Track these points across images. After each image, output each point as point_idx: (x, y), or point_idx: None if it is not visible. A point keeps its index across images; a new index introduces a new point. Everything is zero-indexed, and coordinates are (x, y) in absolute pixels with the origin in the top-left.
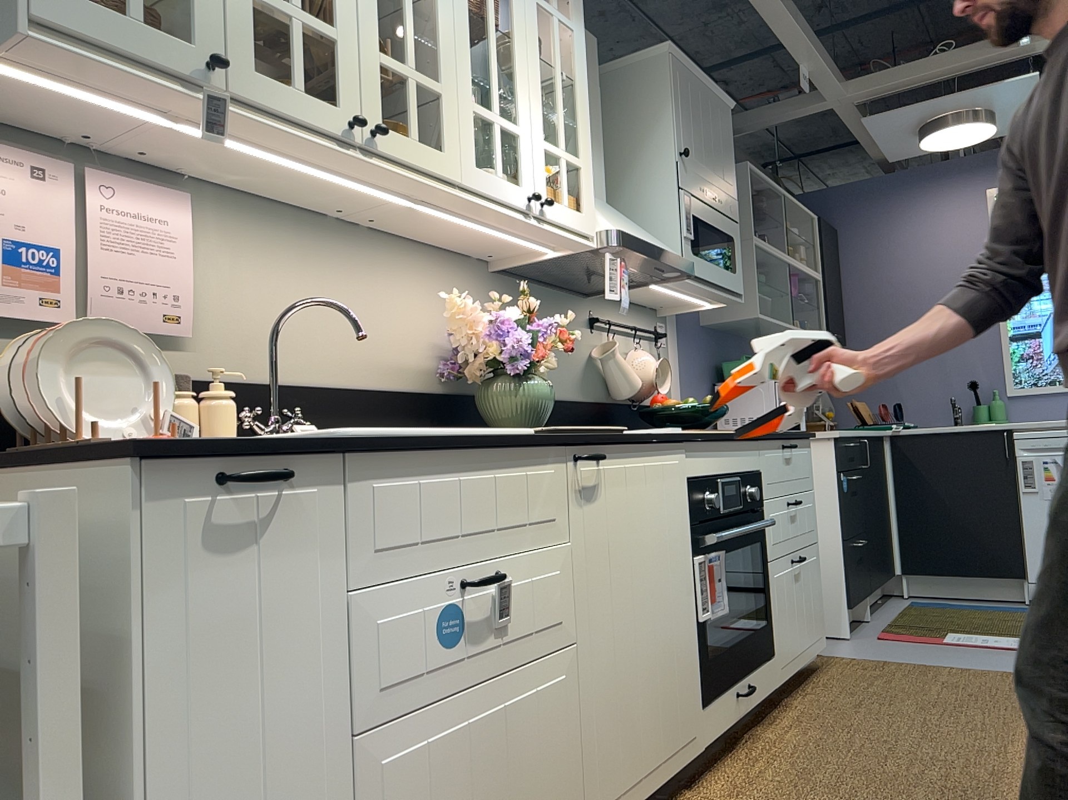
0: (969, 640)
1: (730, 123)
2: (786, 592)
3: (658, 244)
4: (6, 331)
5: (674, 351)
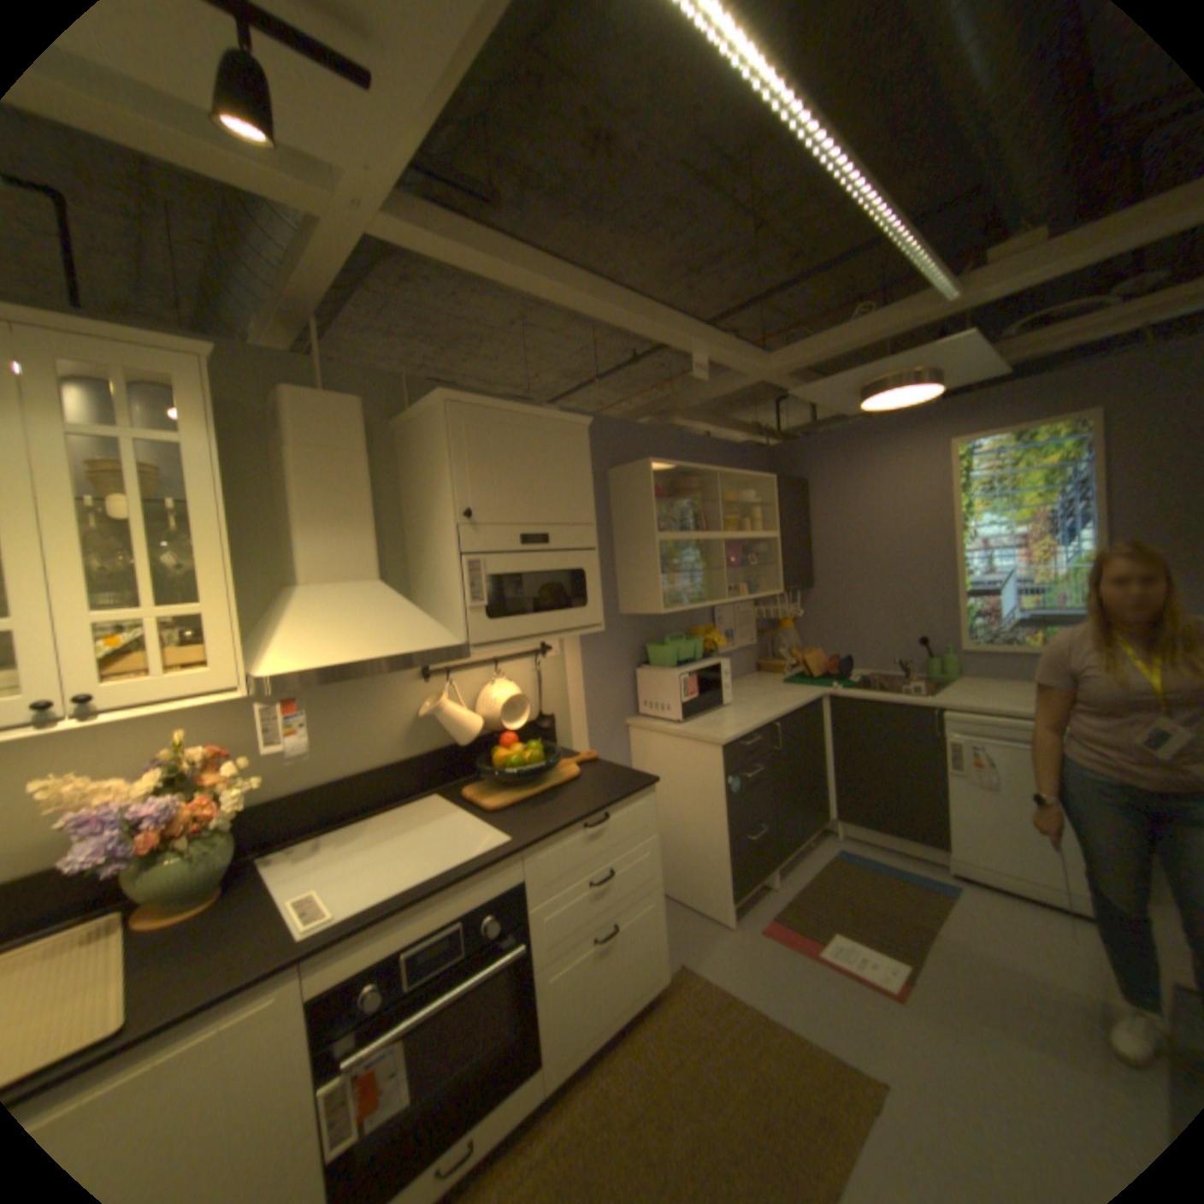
0: (845, 963)
1: (579, 442)
2: (573, 987)
3: (391, 644)
4: None
5: (570, 655)
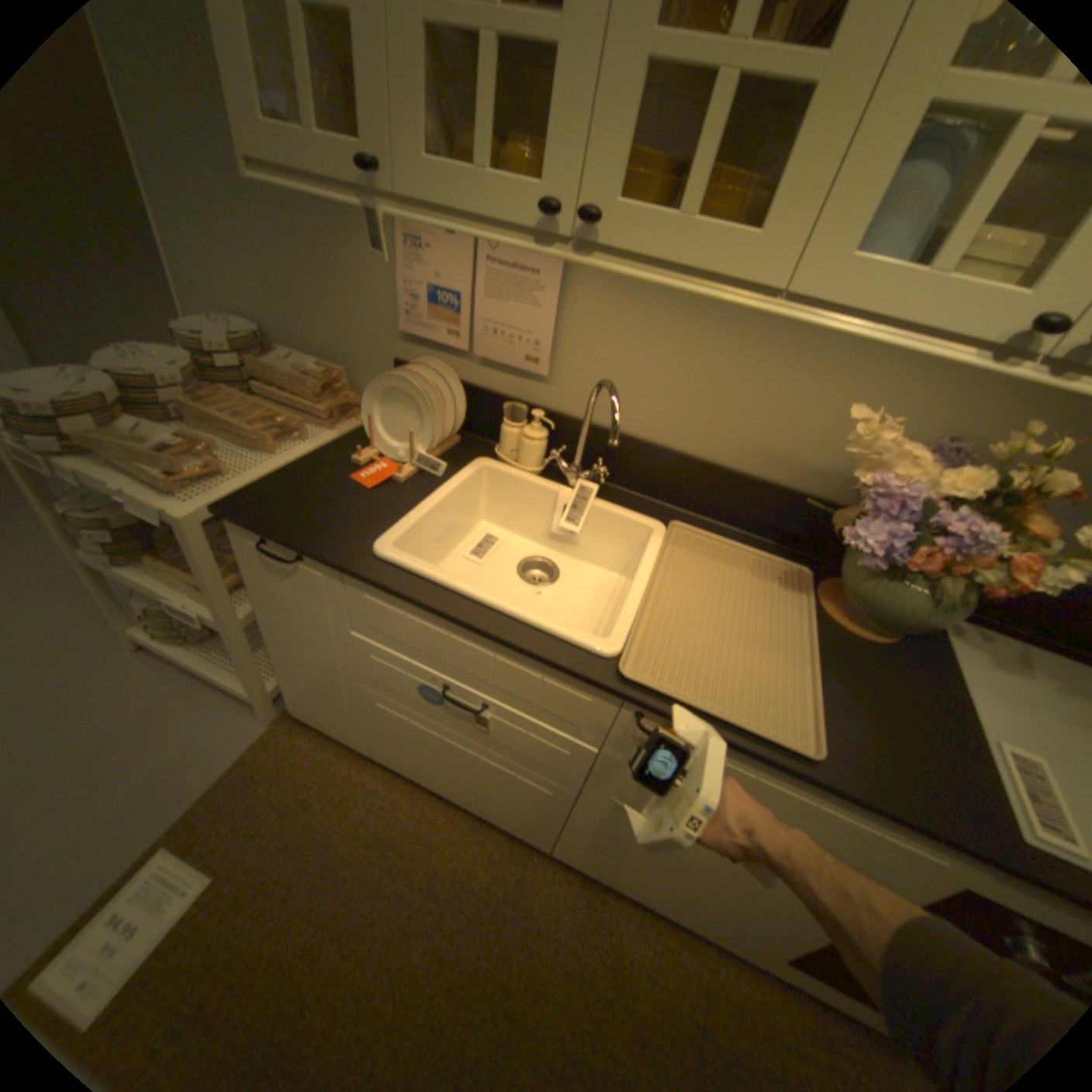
0: None
1: None
2: None
3: None
4: (436, 347)
5: None
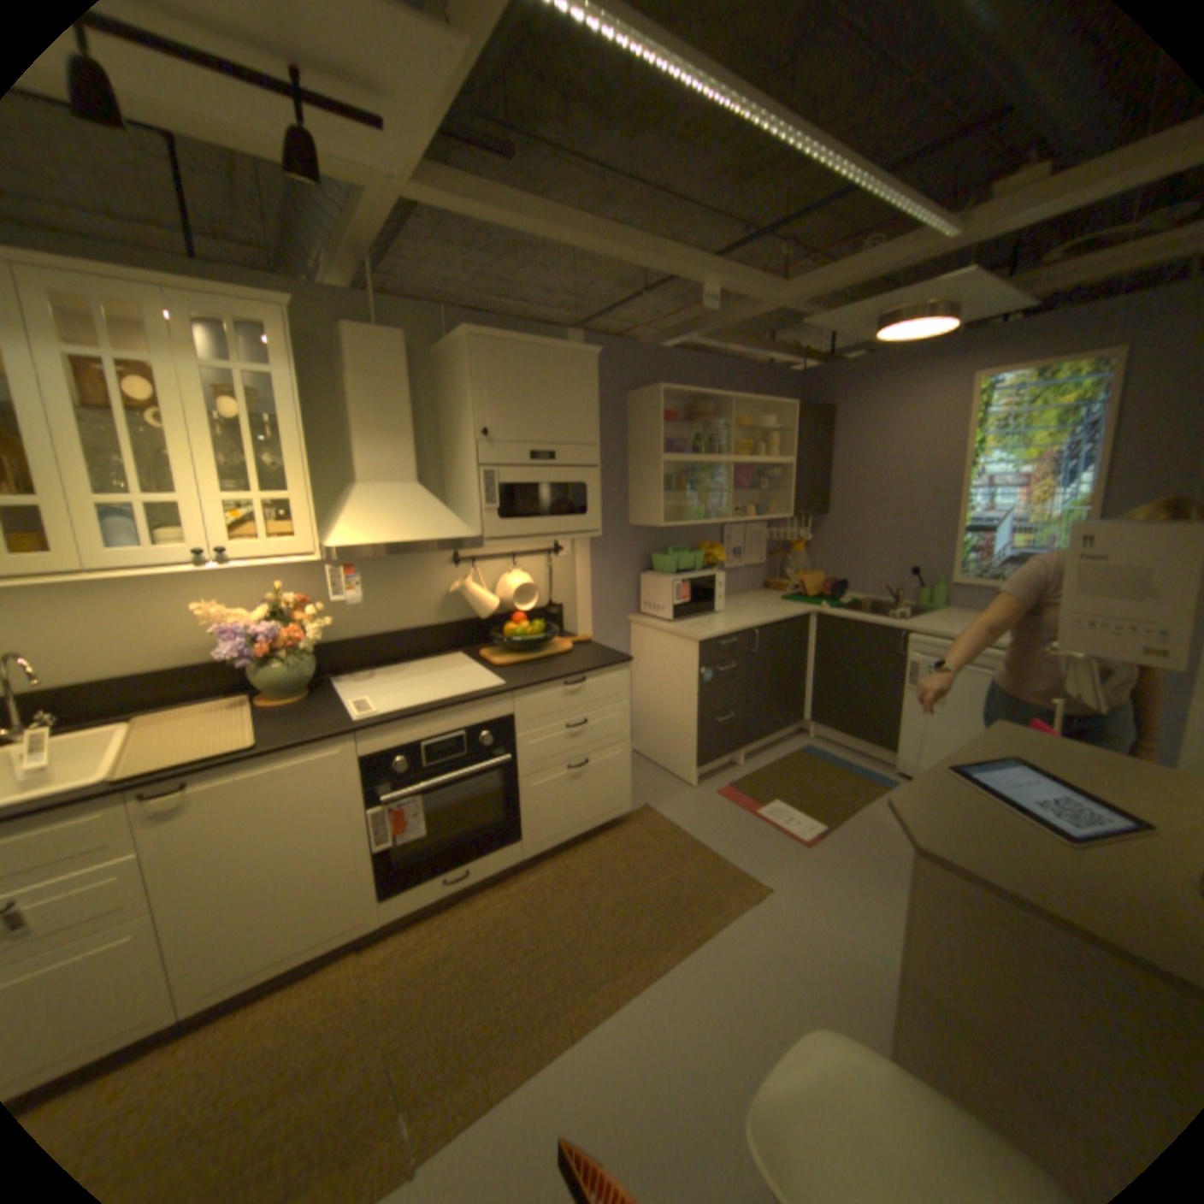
0: (776, 818)
1: (588, 370)
2: (549, 793)
3: (422, 533)
4: None
5: (580, 557)
